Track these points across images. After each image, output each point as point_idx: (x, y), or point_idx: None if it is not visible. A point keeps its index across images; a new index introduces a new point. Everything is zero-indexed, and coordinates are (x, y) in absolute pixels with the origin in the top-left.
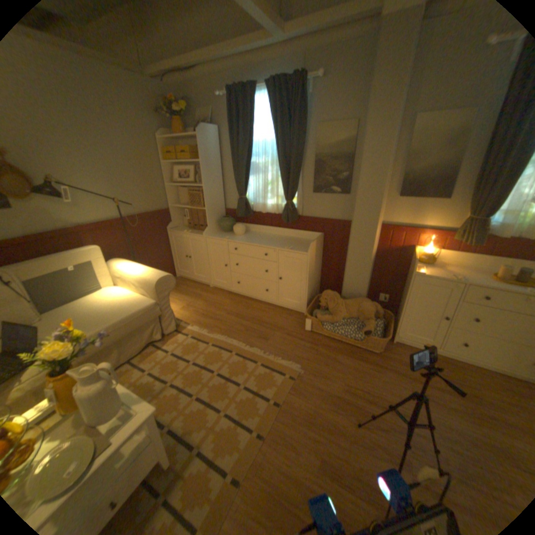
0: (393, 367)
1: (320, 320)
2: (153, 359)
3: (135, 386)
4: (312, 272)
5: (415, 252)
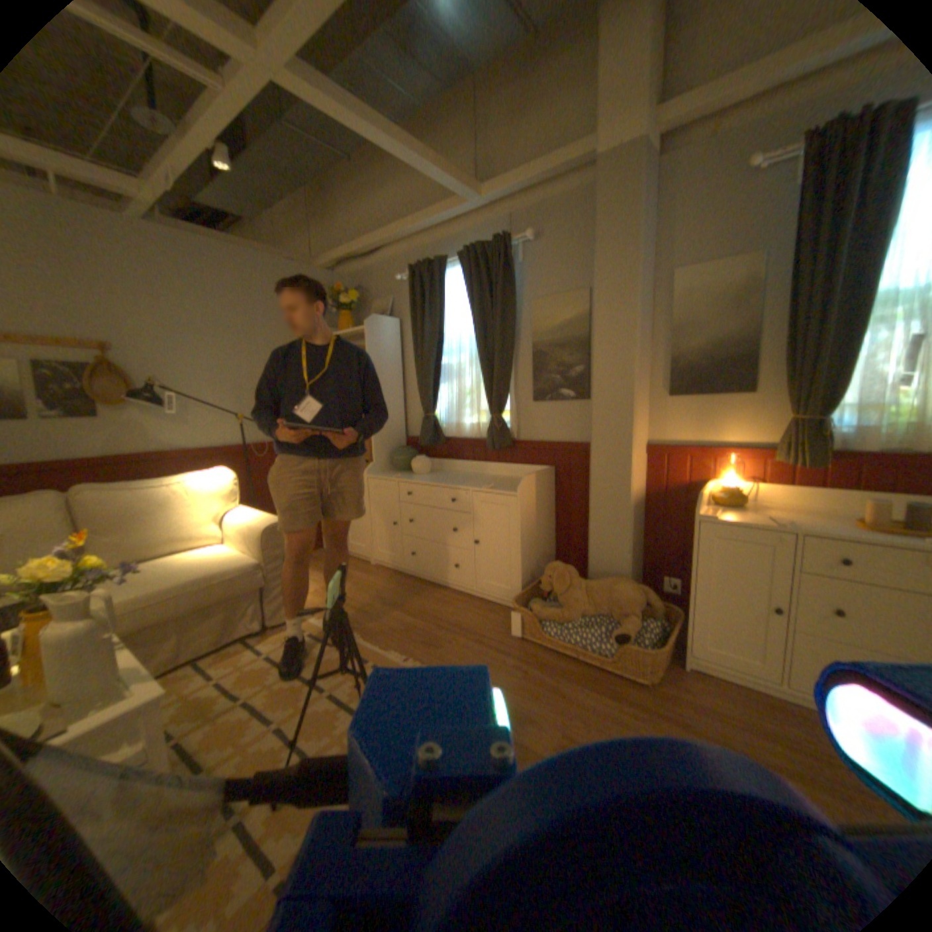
0: (678, 715)
1: (540, 616)
2: (233, 664)
3: (185, 702)
4: (532, 531)
5: (708, 487)
